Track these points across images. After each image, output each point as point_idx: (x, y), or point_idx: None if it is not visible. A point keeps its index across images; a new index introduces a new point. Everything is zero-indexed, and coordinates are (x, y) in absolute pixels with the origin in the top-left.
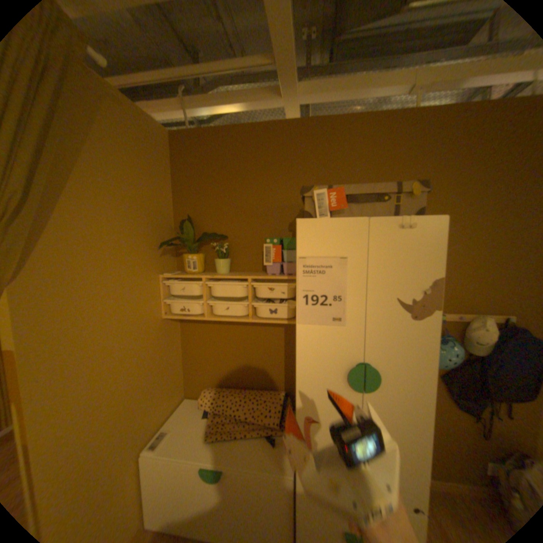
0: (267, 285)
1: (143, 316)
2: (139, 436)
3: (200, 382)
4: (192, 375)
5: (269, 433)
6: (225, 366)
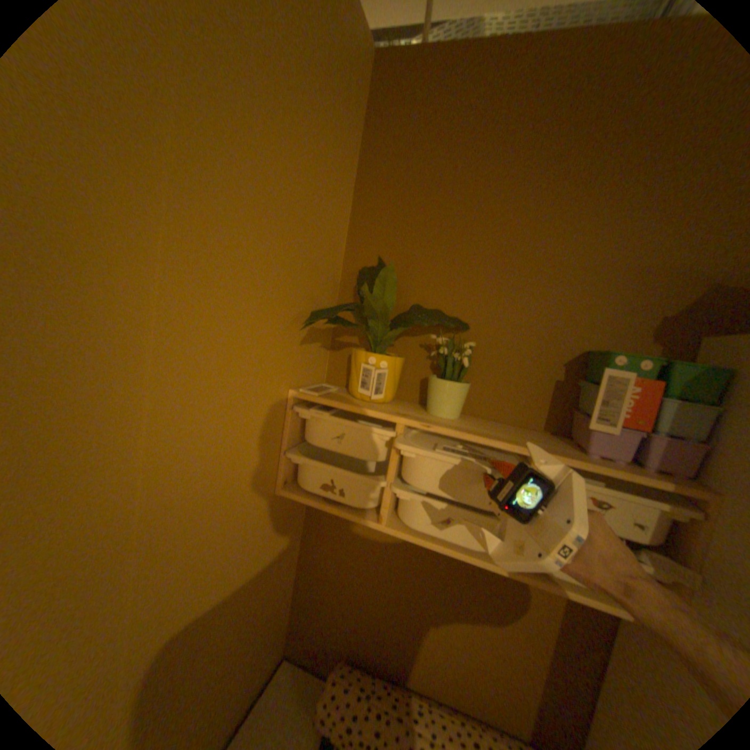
0: (600, 494)
1: (231, 496)
2: None
3: (326, 637)
4: (310, 616)
5: None
6: (391, 624)
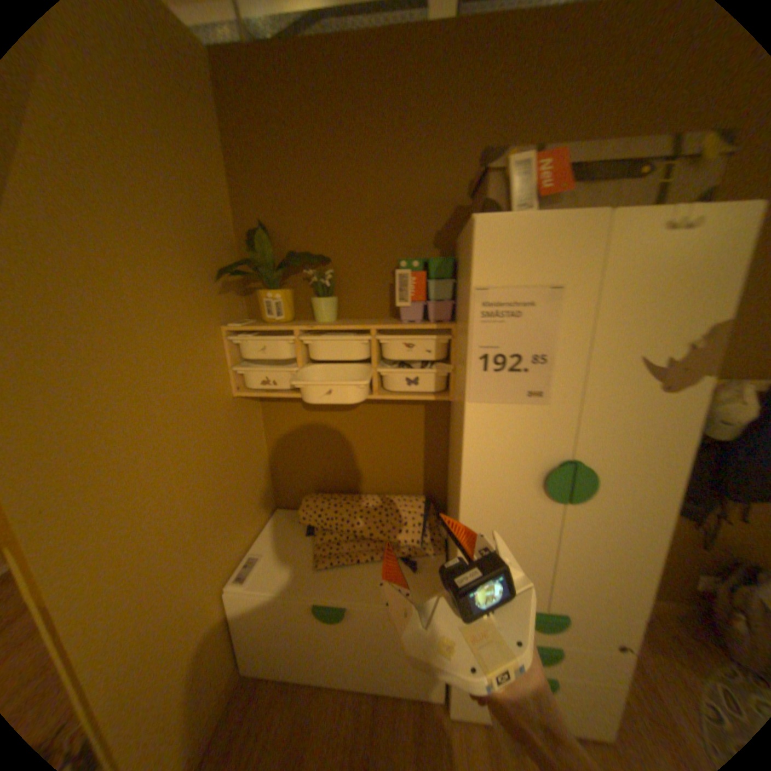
0: (403, 340)
1: (203, 395)
2: (219, 566)
3: (298, 486)
4: (285, 477)
5: (406, 553)
6: (335, 463)
